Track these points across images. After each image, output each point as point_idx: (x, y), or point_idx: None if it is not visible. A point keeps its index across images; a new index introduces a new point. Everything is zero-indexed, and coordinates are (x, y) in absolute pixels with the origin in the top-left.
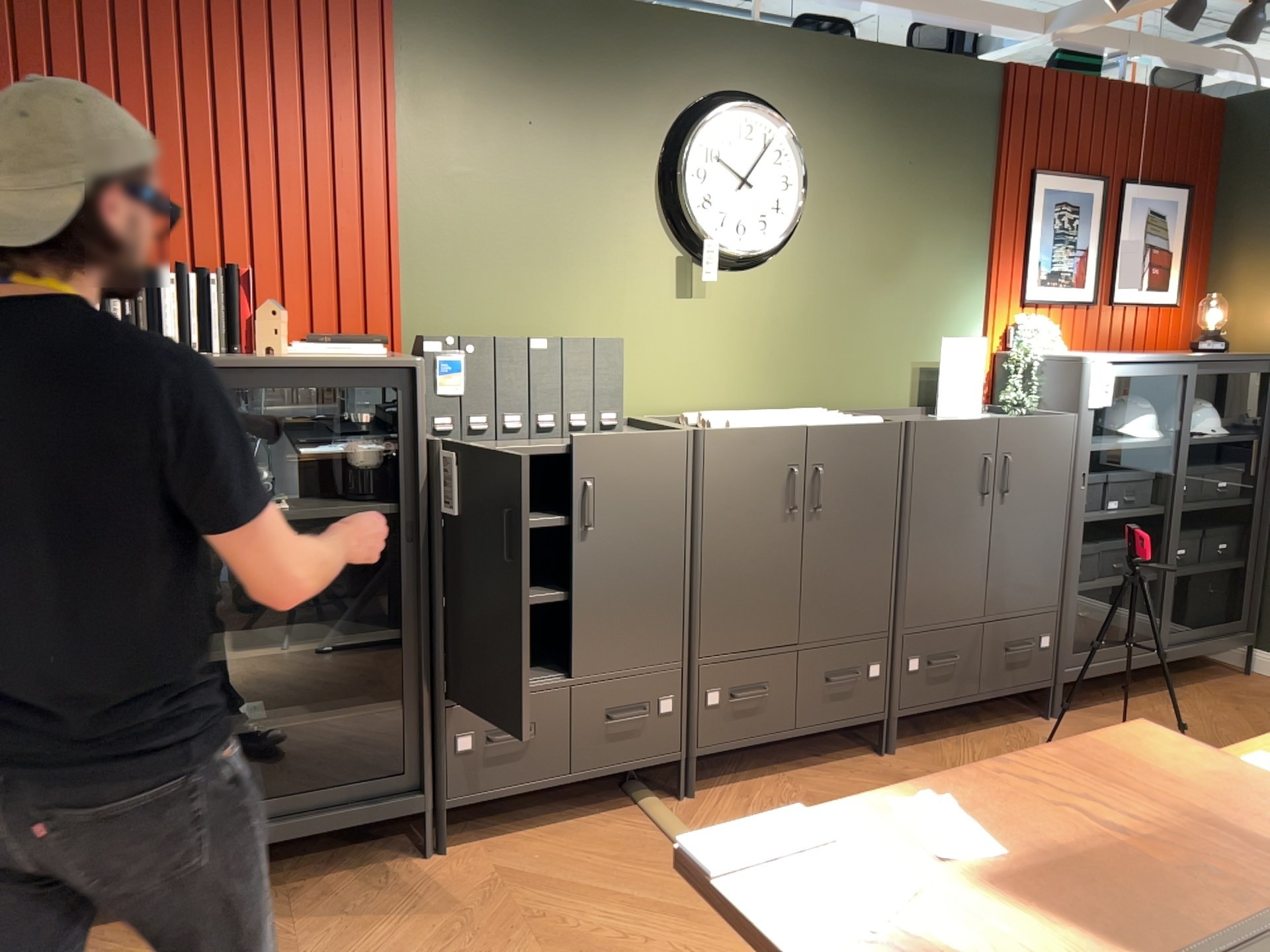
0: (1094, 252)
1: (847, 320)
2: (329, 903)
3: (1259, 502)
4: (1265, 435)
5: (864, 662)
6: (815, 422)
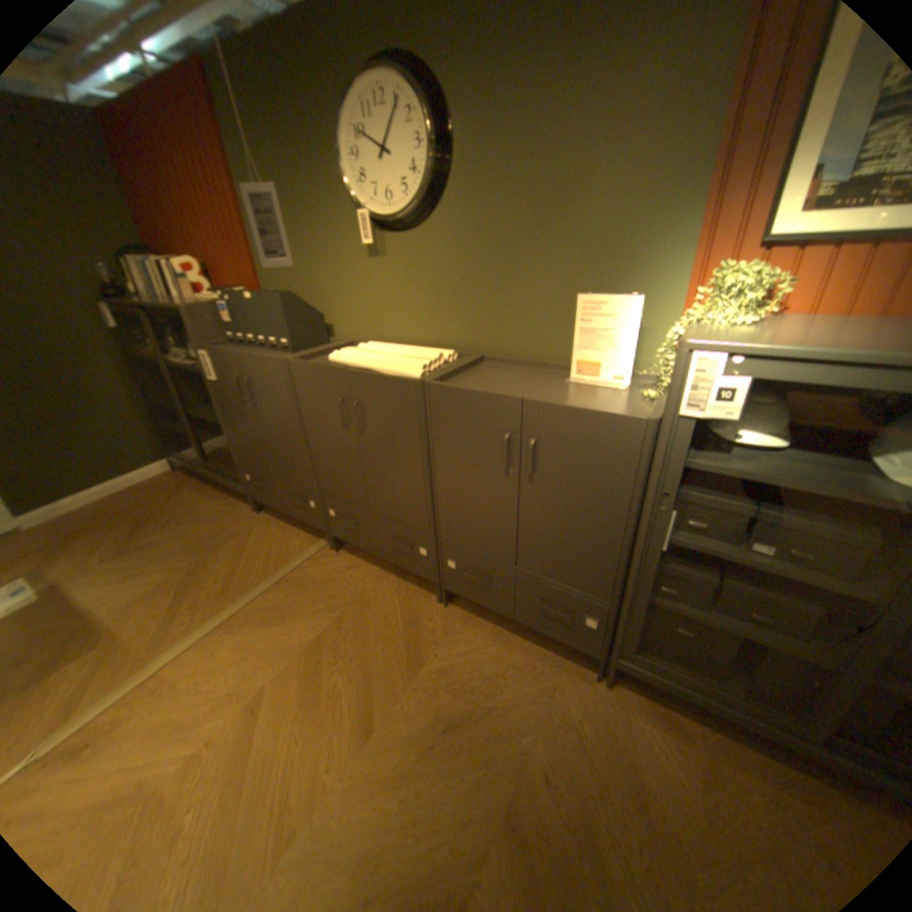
0: None
1: (500, 272)
2: (218, 509)
3: None
4: None
5: (414, 542)
6: (372, 367)
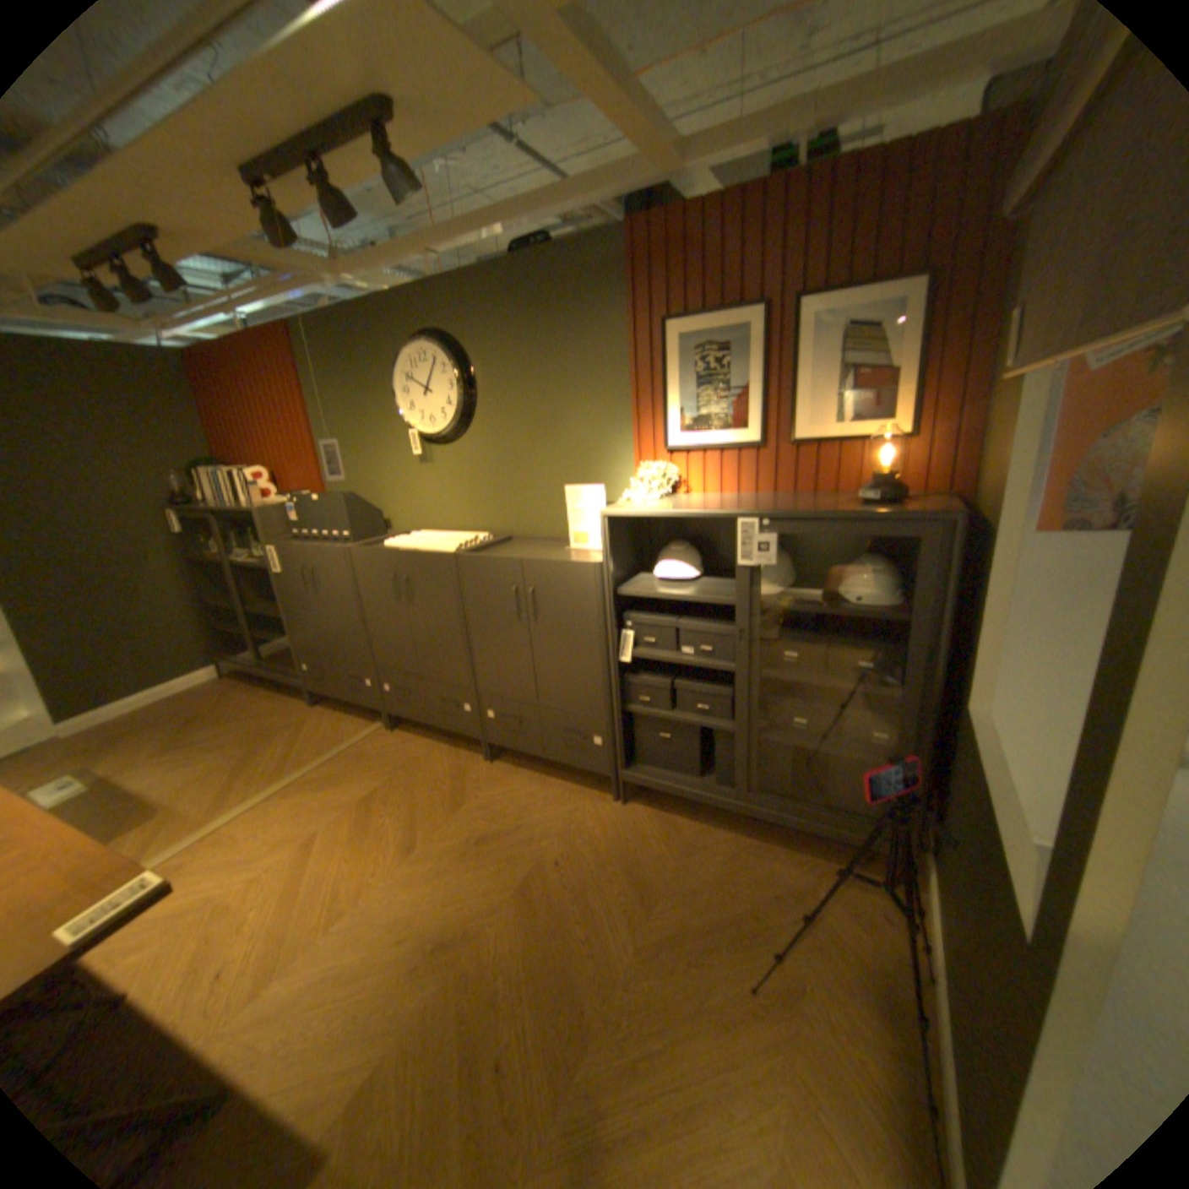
0: (756, 388)
1: (519, 473)
2: (271, 707)
3: (931, 702)
4: (928, 619)
5: (459, 700)
6: (420, 548)
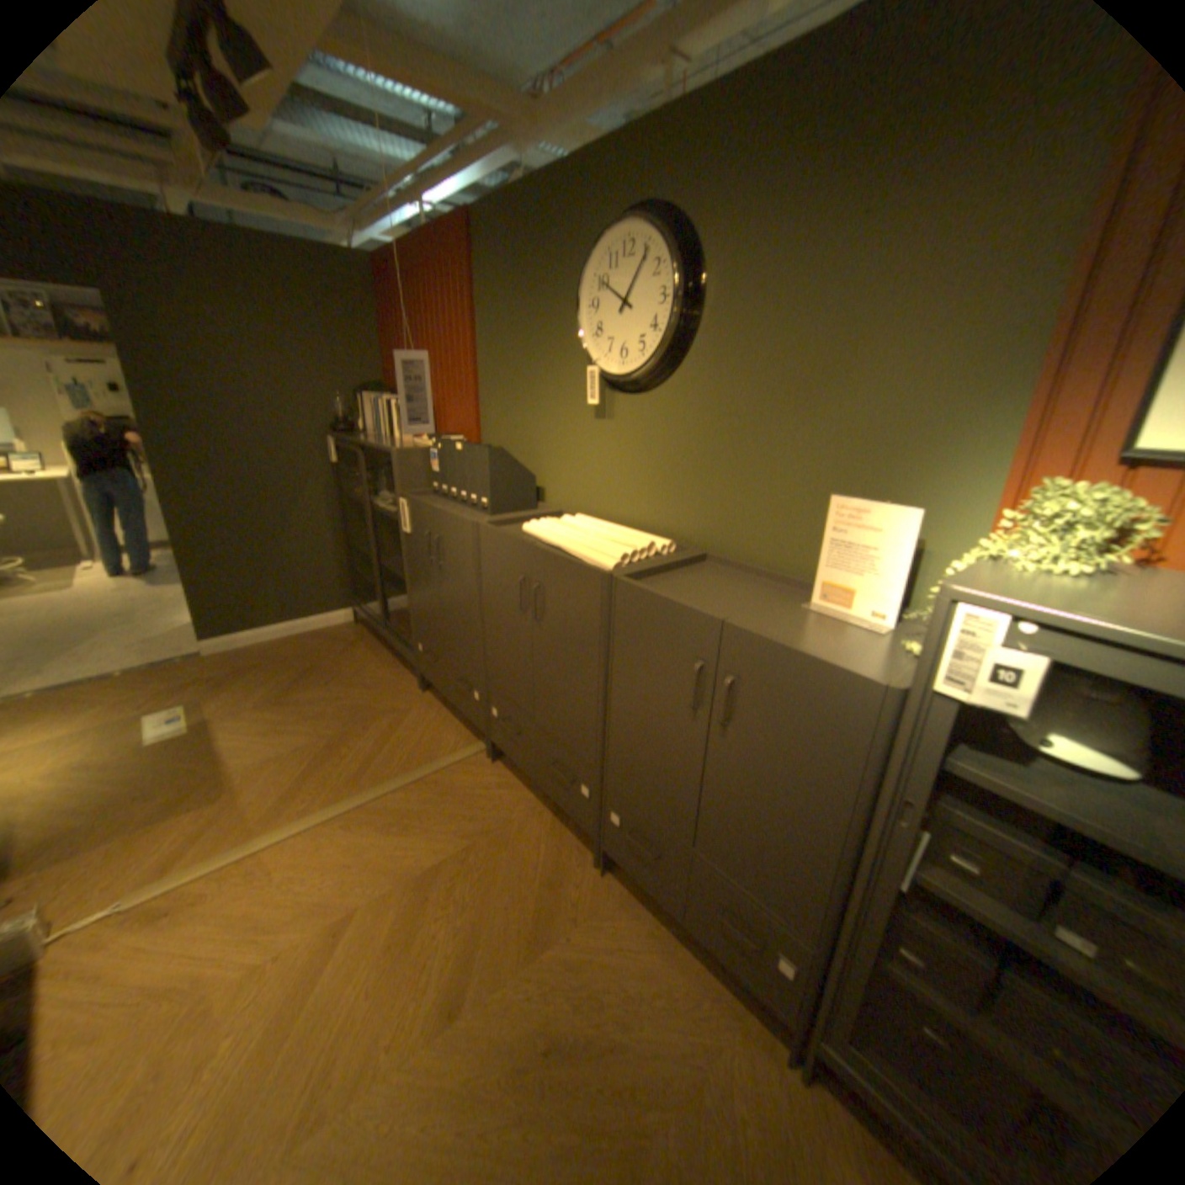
0: None
1: (743, 453)
2: (386, 676)
3: None
4: None
5: (577, 775)
6: (565, 546)
